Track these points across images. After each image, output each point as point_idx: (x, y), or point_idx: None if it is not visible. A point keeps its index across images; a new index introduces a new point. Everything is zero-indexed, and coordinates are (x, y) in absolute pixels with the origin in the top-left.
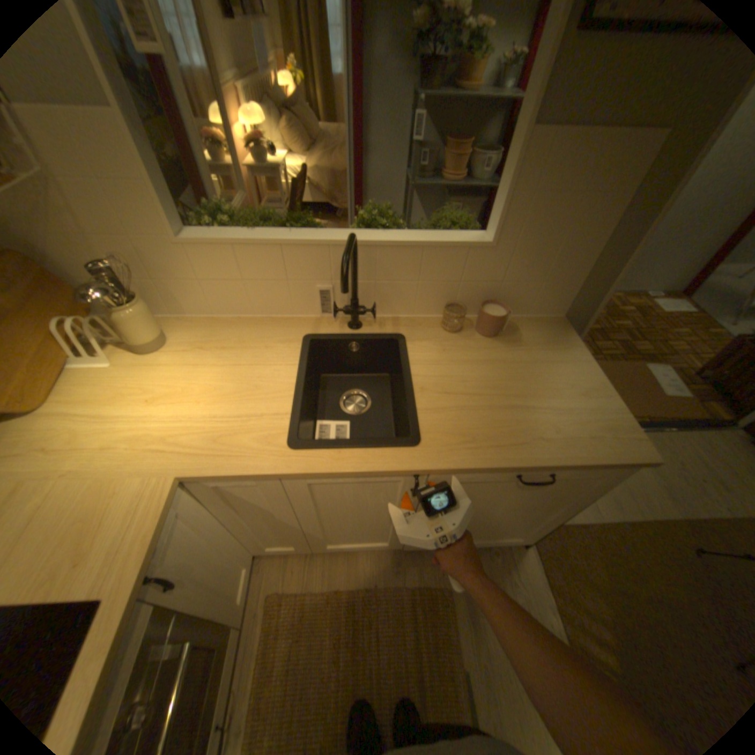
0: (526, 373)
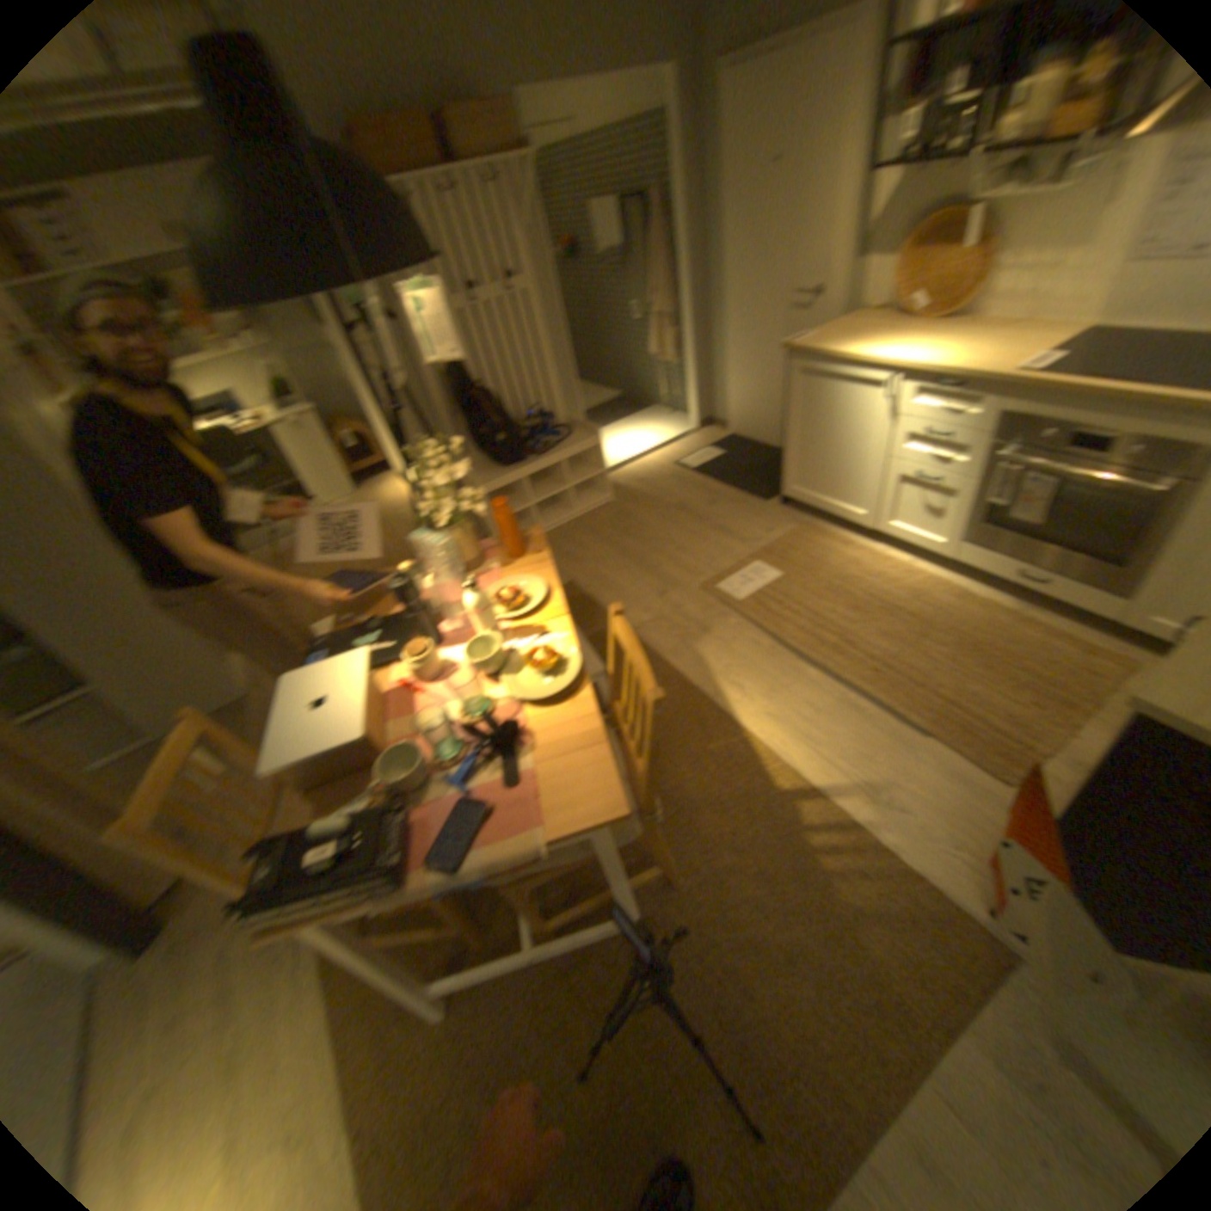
0: None
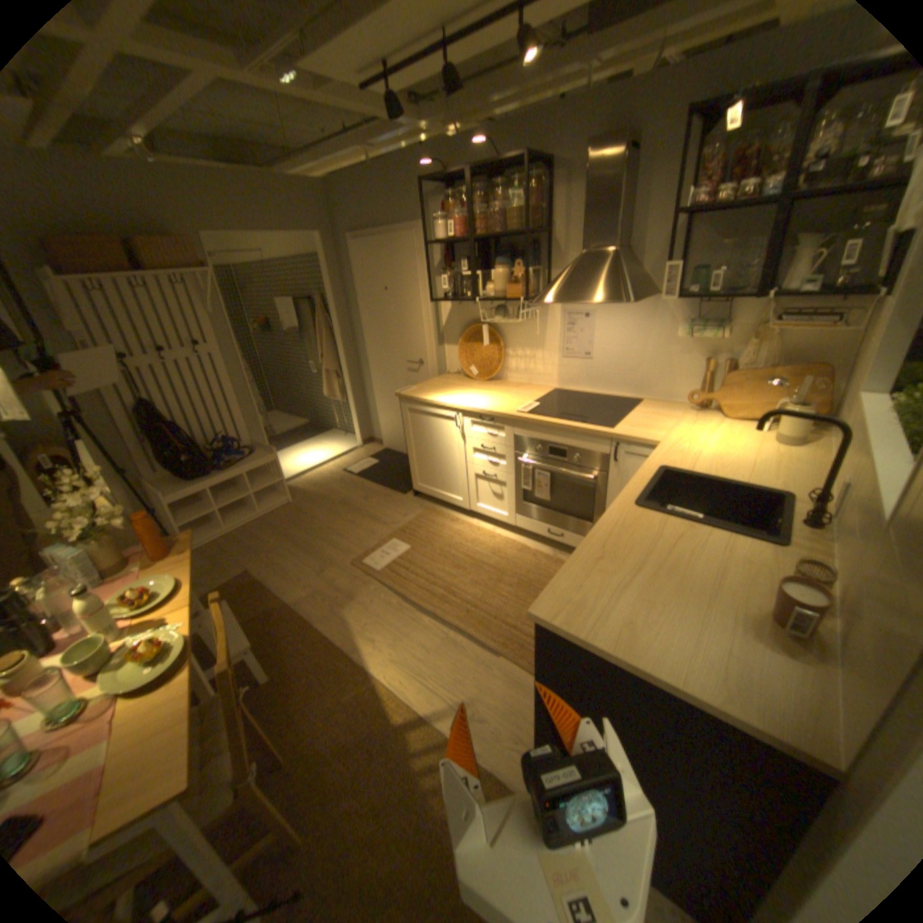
0: (688, 607)
